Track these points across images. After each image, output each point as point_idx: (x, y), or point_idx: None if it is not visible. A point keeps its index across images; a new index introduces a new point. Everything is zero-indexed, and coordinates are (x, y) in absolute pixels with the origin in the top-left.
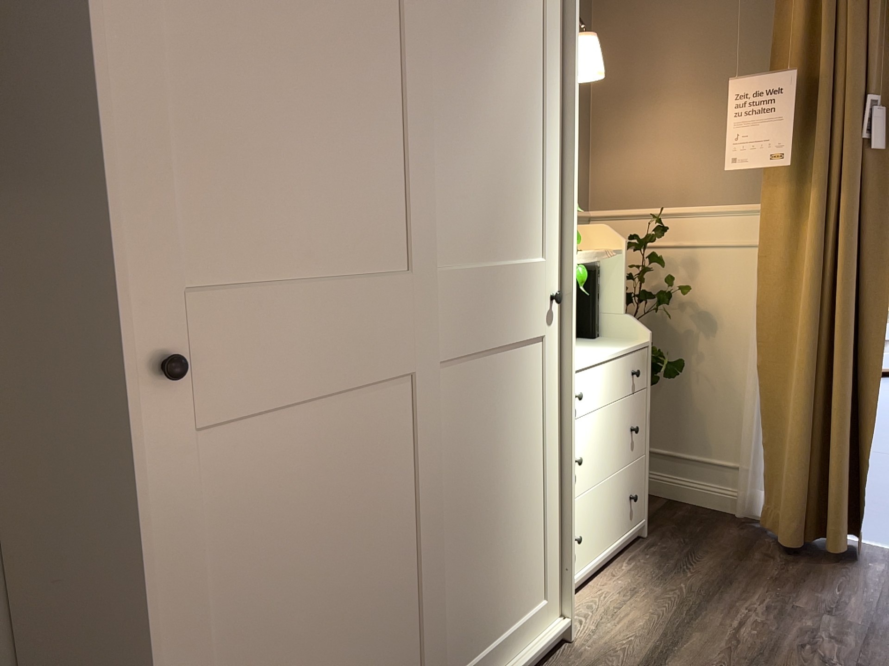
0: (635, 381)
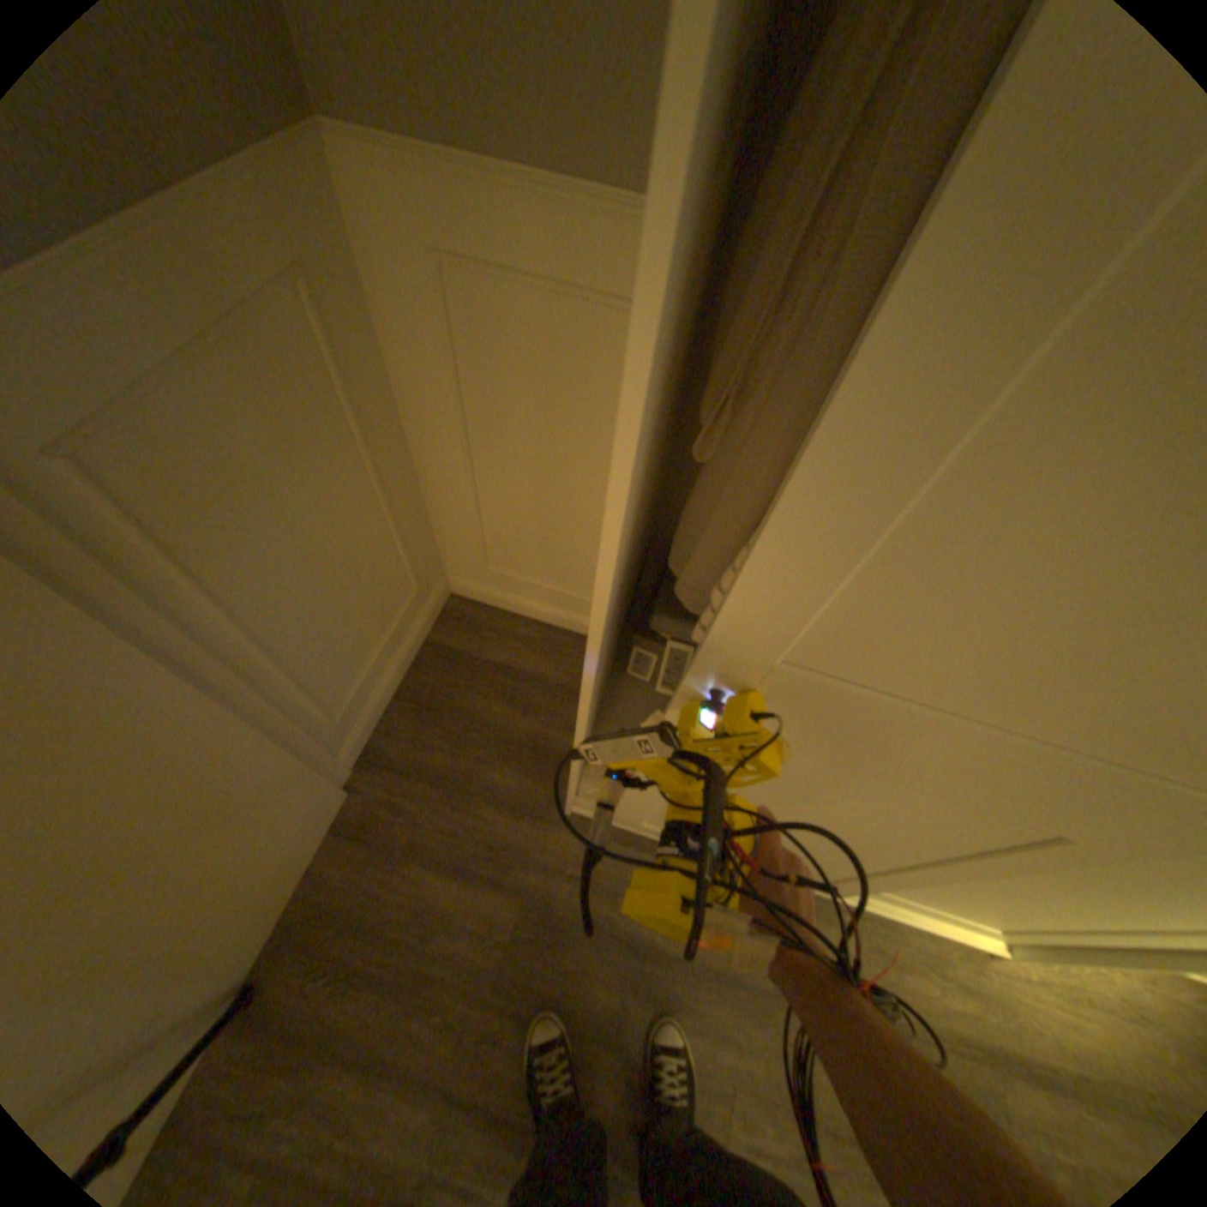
0: None
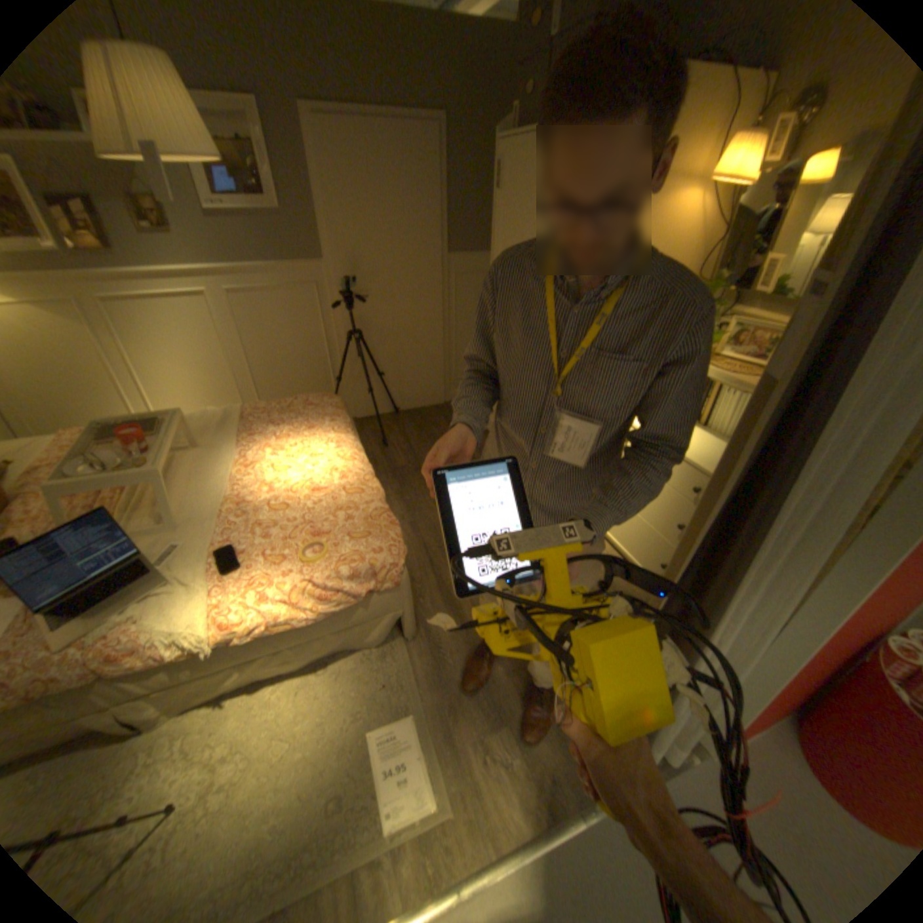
0: (699, 497)
